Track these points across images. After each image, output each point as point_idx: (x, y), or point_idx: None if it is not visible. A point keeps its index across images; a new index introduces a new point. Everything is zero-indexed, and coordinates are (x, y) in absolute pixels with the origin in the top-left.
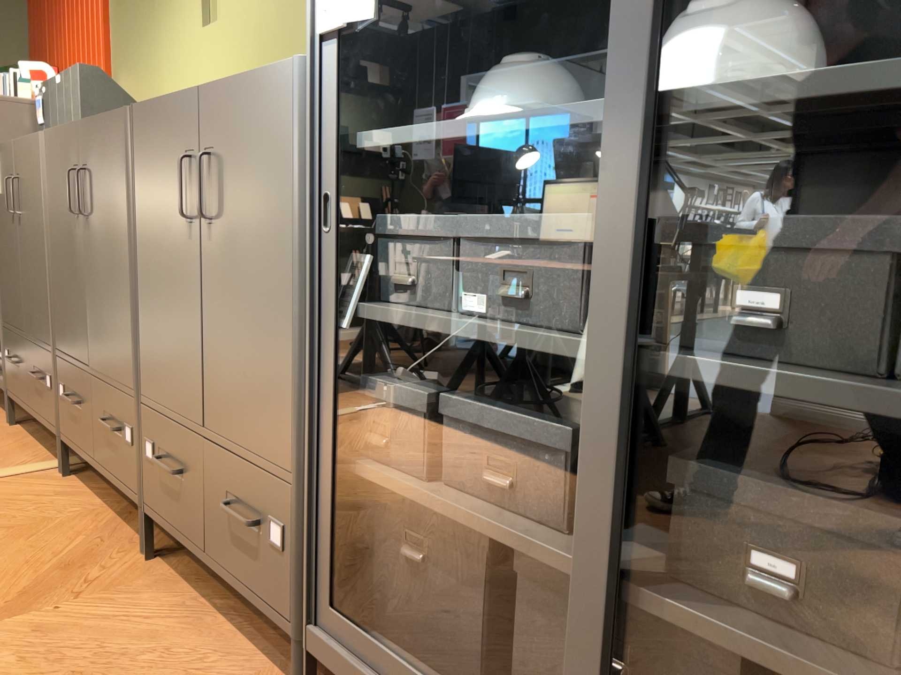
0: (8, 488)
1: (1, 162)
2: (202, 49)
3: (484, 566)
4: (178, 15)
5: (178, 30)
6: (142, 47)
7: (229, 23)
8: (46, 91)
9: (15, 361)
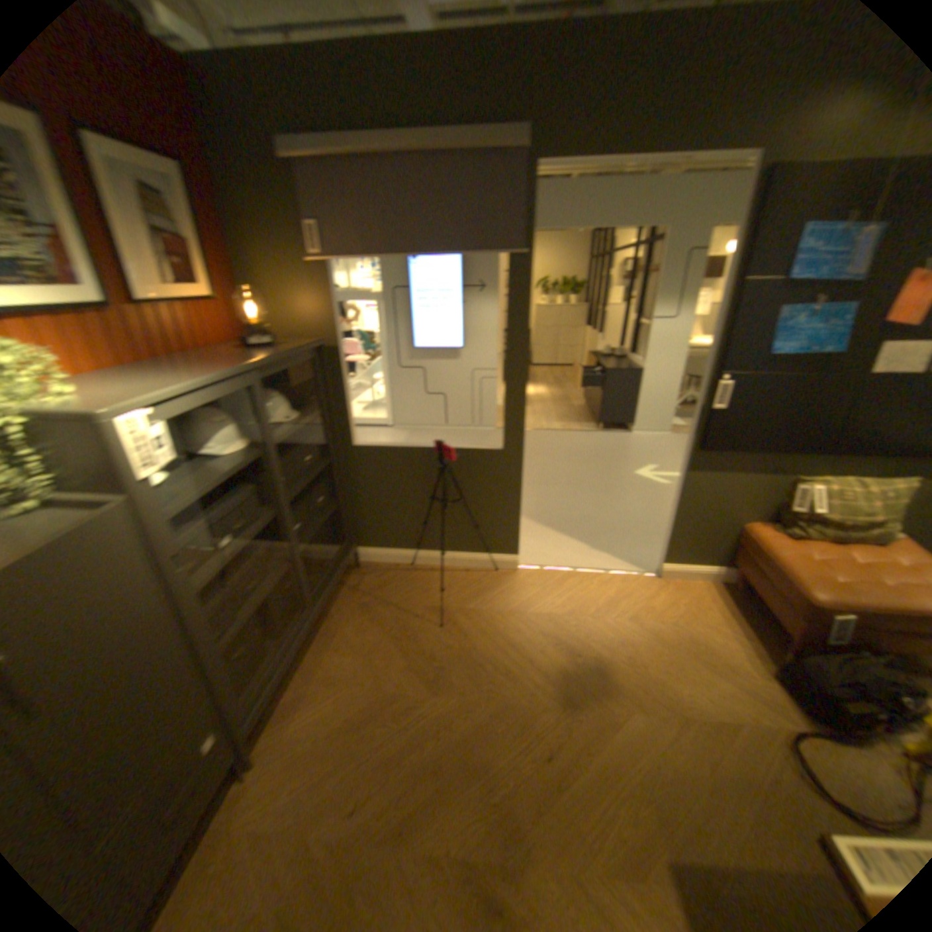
0: None
1: None
2: None
3: (257, 617)
4: None
5: None
6: None
7: None
8: None
9: None
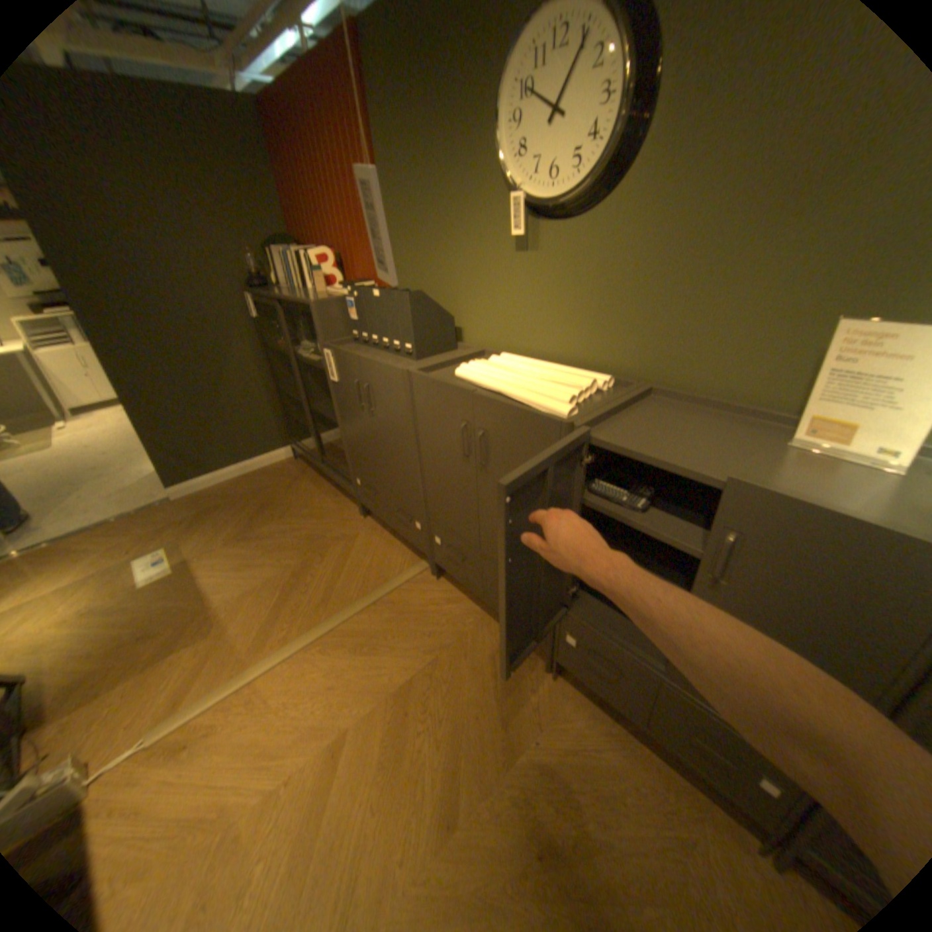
0: (412, 595)
1: (339, 361)
2: (514, 270)
3: None
4: (478, 230)
5: (478, 243)
6: (428, 245)
7: (556, 256)
8: (357, 294)
9: (370, 492)
